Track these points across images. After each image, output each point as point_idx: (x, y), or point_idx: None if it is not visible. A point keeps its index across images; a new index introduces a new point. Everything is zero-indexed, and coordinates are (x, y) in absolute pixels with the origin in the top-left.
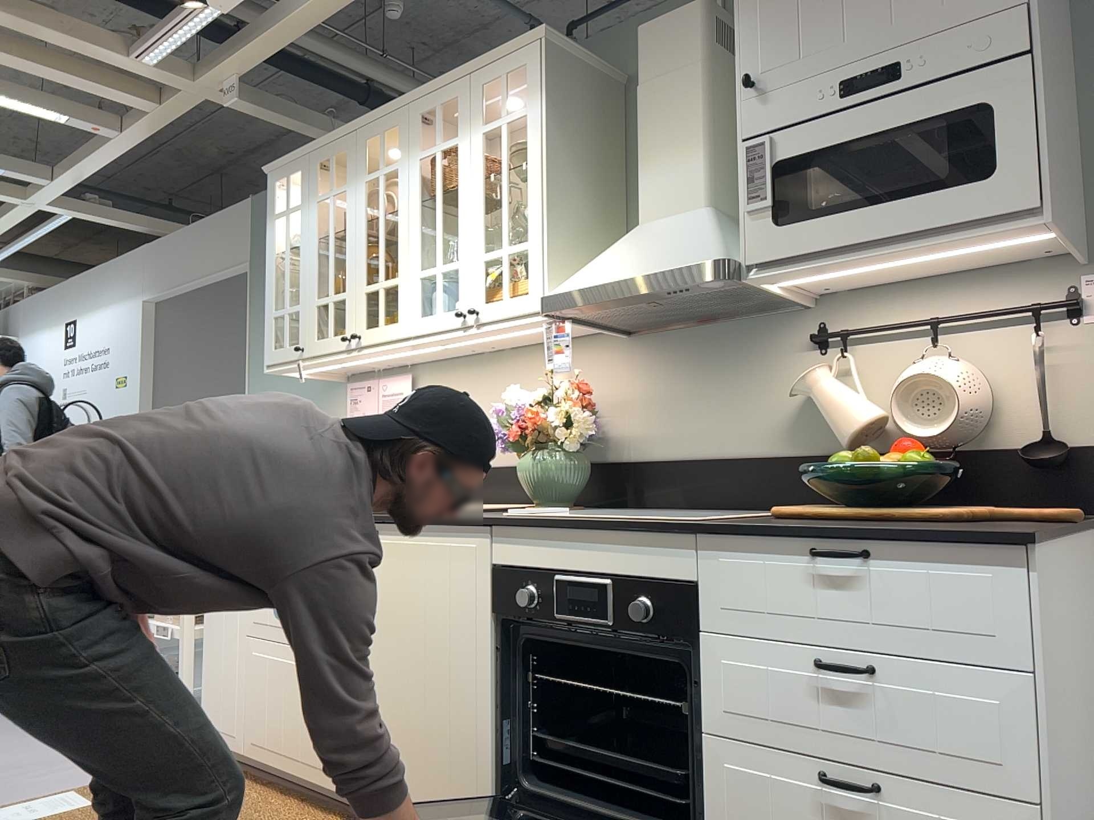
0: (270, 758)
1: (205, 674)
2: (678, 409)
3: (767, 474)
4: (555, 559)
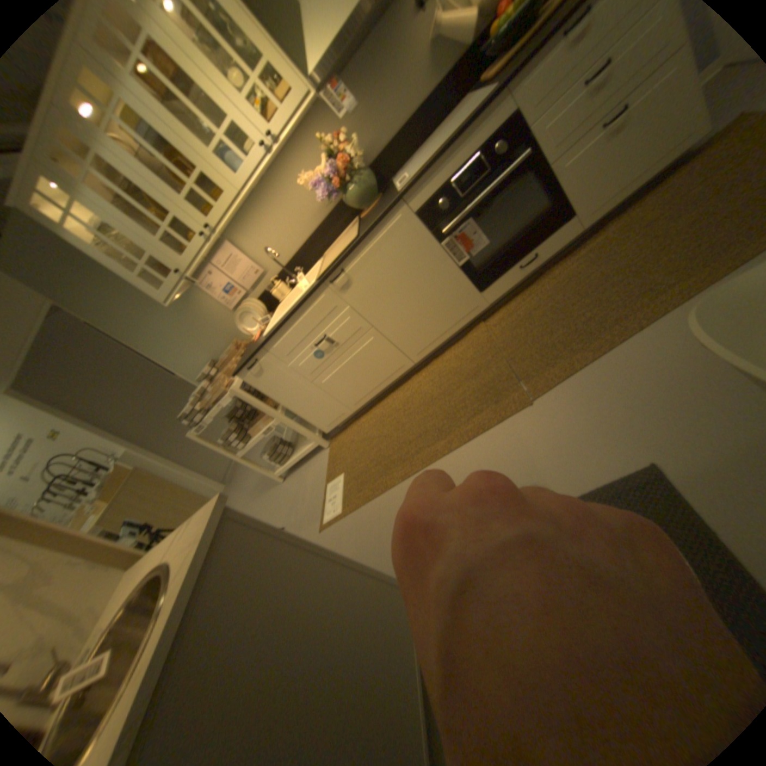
0: (369, 396)
1: (307, 416)
2: (378, 109)
3: (438, 97)
4: (445, 173)
